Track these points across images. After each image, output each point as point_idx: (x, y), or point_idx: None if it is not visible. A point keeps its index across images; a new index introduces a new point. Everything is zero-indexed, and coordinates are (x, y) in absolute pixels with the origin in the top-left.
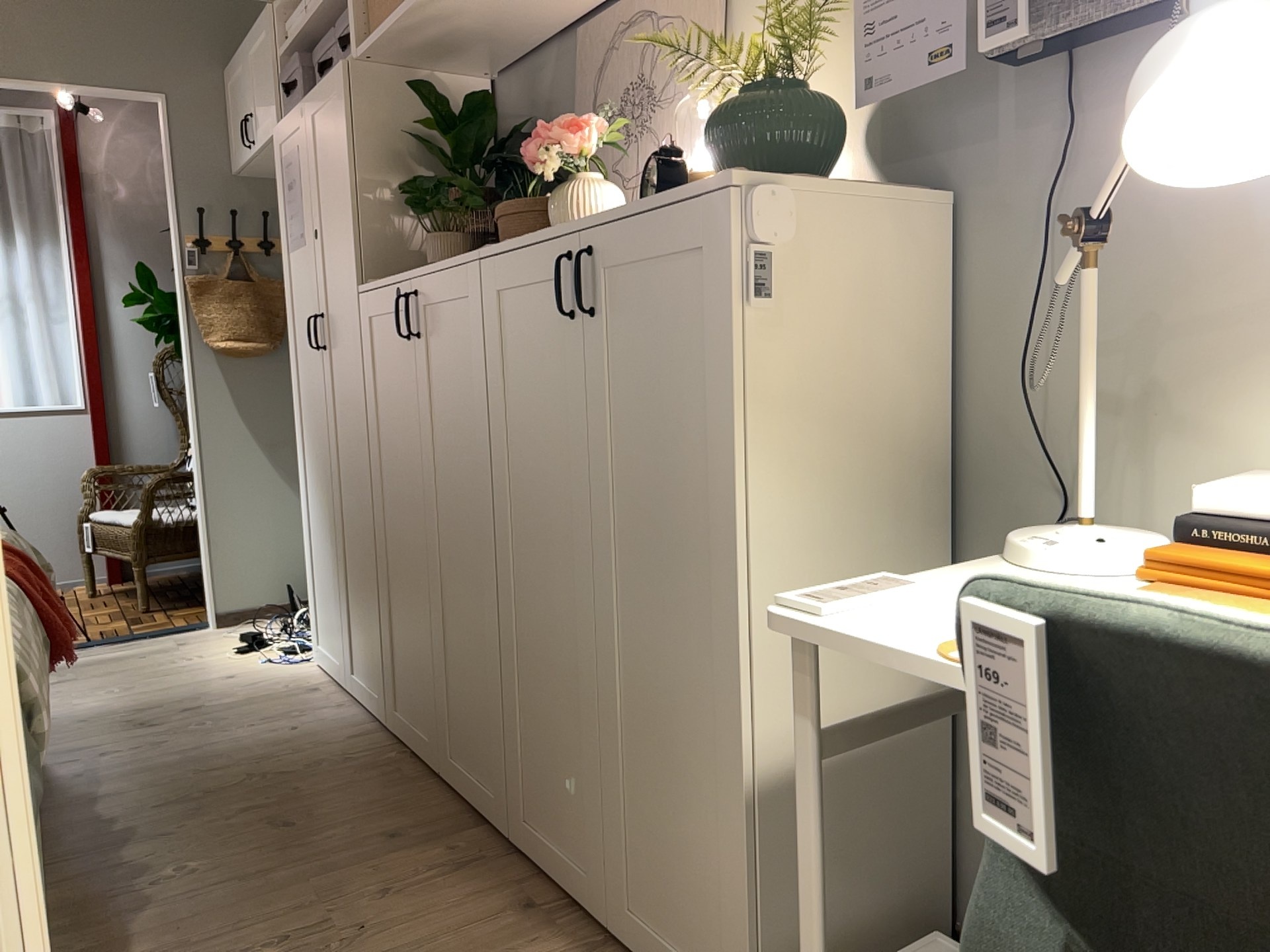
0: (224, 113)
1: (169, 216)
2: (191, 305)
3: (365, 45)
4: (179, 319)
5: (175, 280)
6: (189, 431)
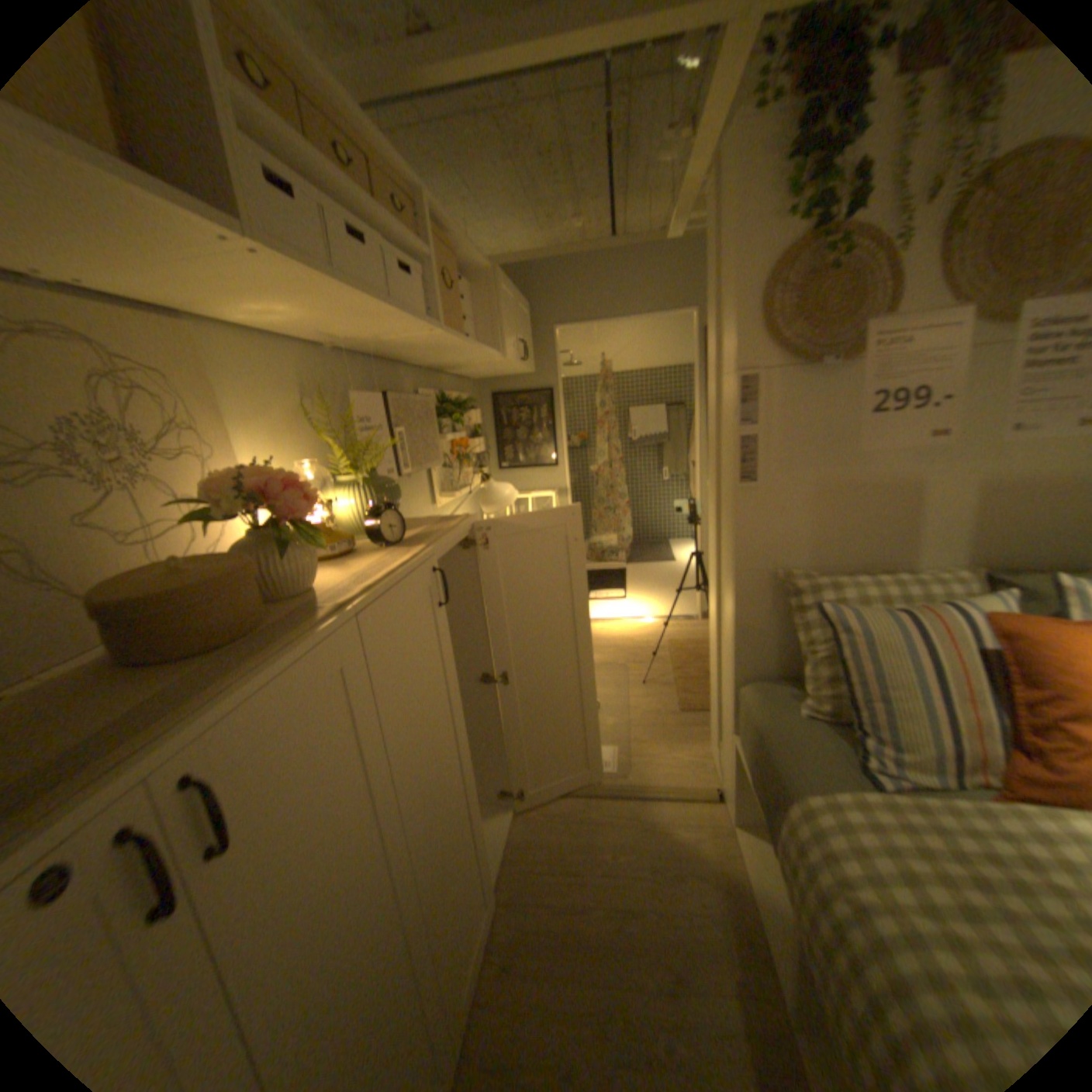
0: None
1: None
2: None
3: None
4: None
5: None
6: None
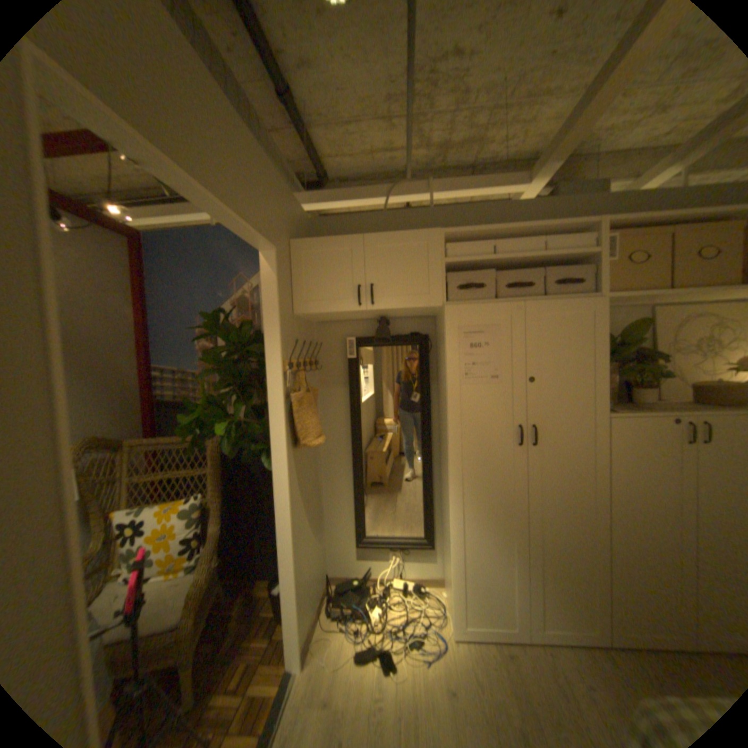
0: (291, 270)
1: (267, 344)
2: (286, 415)
3: (626, 296)
4: (270, 428)
5: (270, 397)
6: (278, 519)
